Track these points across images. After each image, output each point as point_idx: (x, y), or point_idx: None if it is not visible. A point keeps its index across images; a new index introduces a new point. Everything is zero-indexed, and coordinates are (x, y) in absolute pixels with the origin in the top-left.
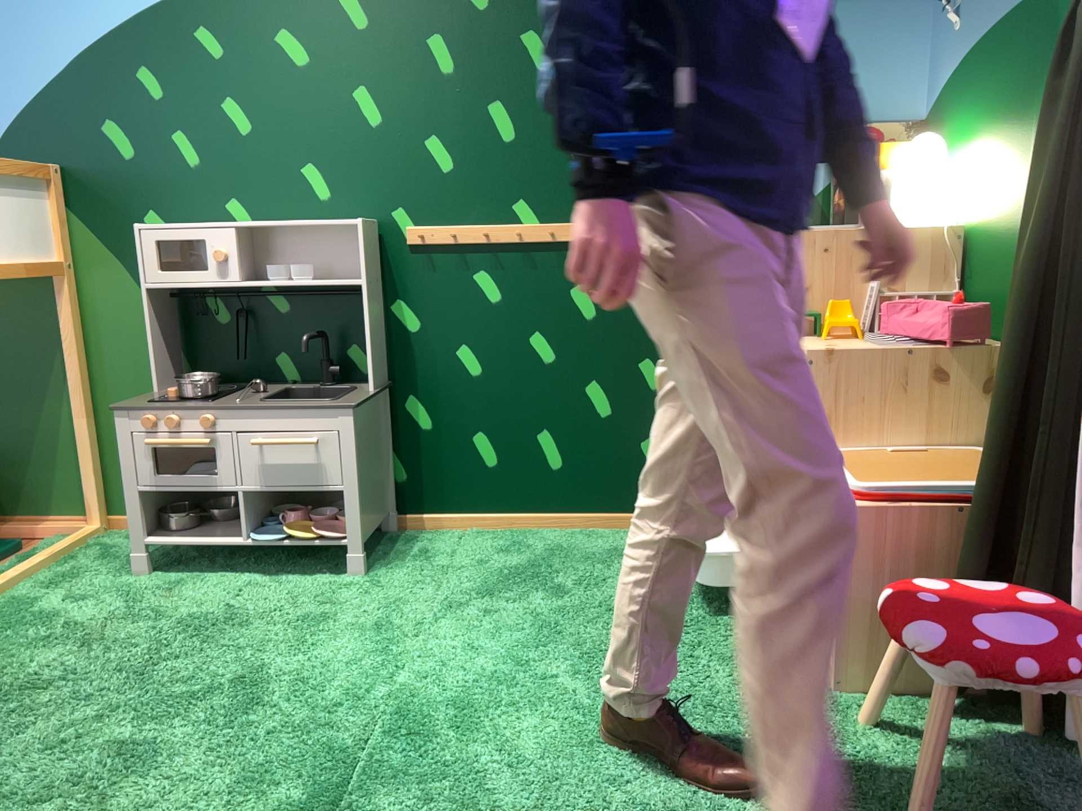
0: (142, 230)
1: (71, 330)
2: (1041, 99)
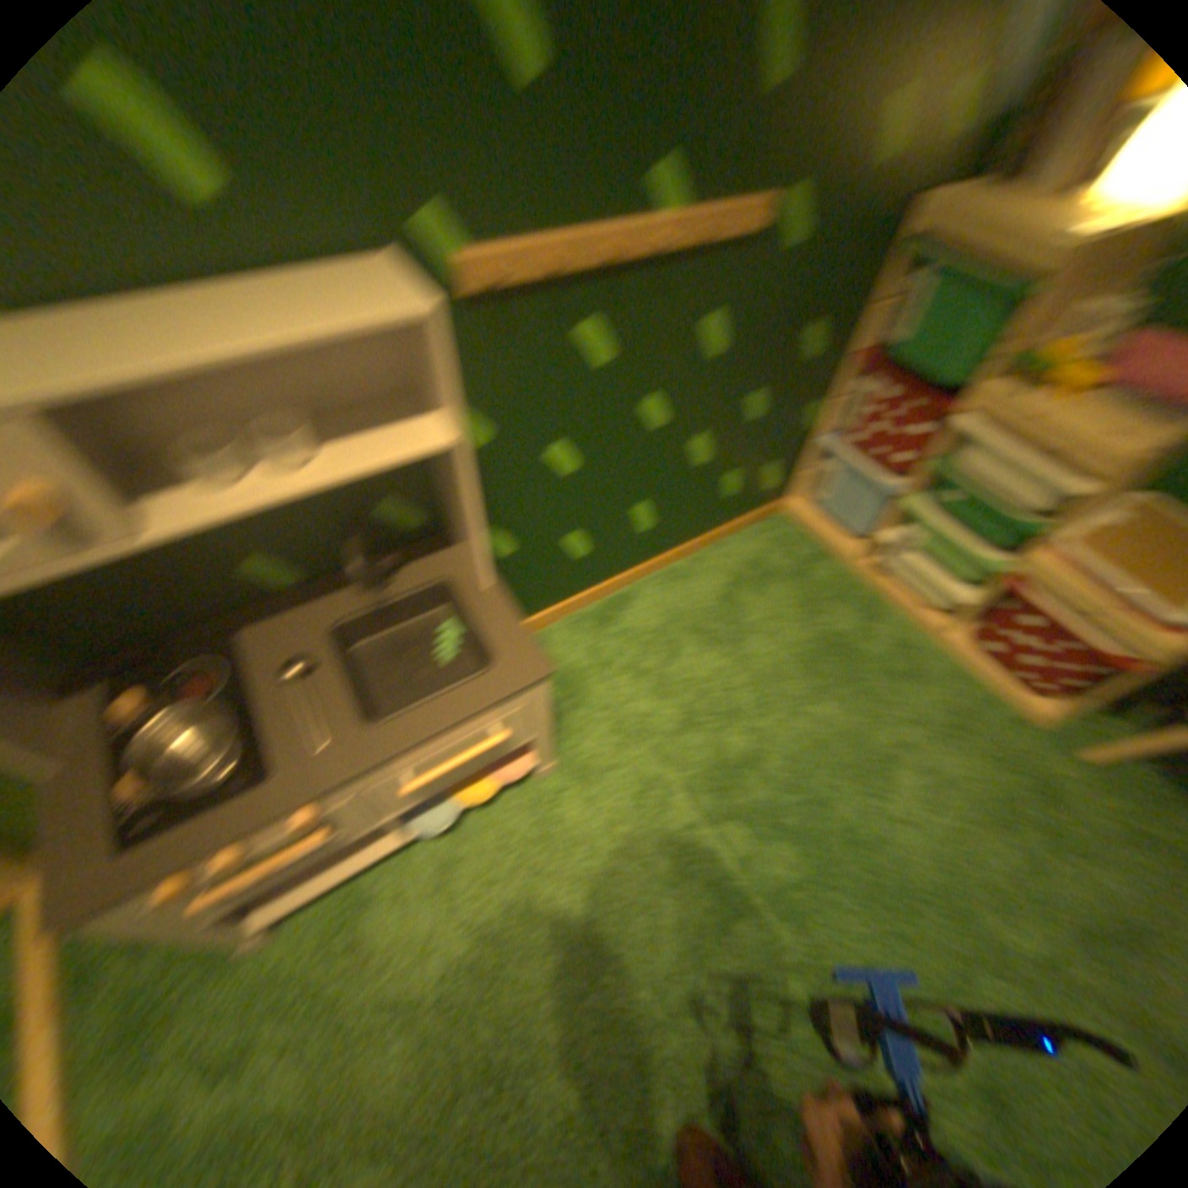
0: None
1: None
2: None
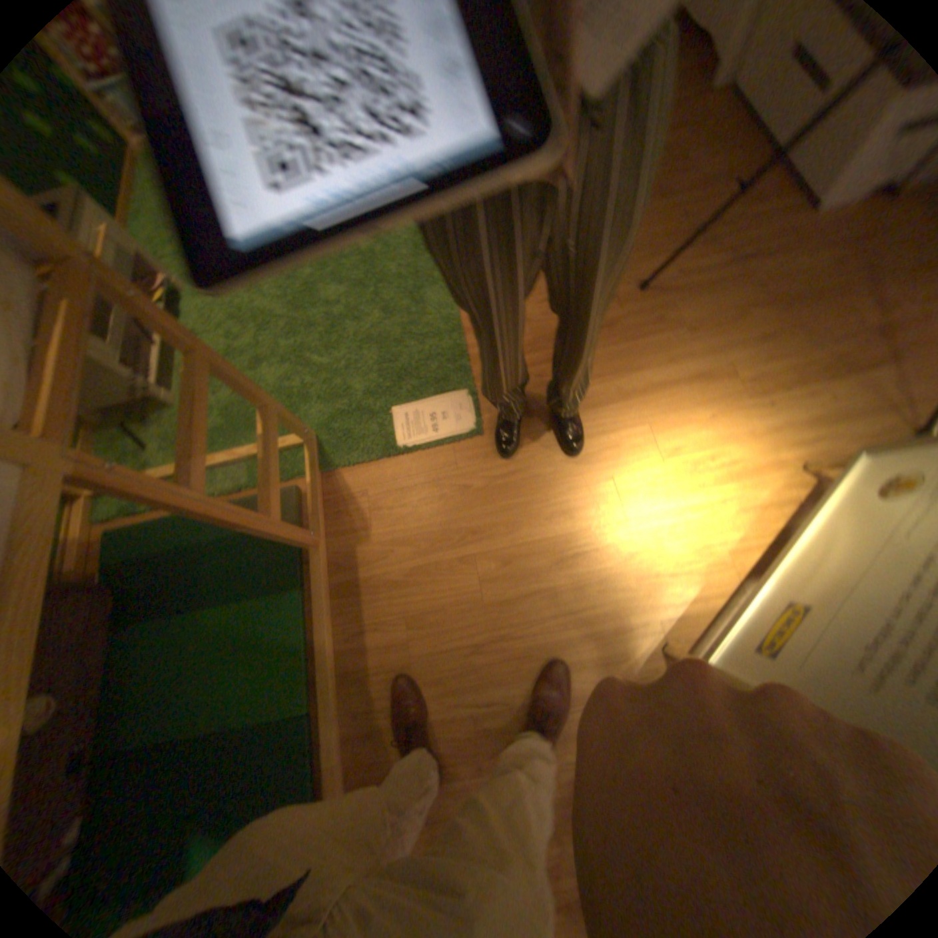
0: None
1: None
2: None
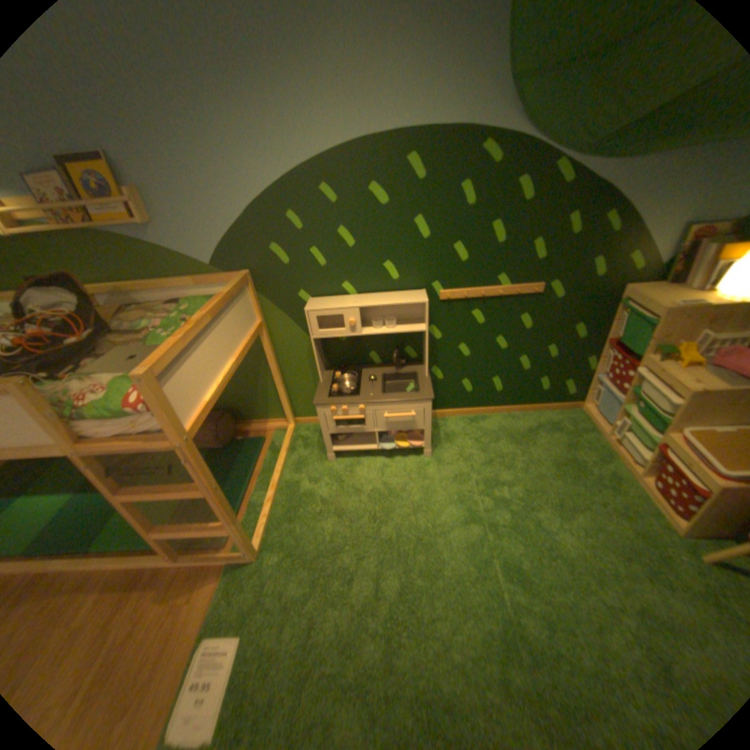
0: (309, 312)
1: (269, 351)
2: None
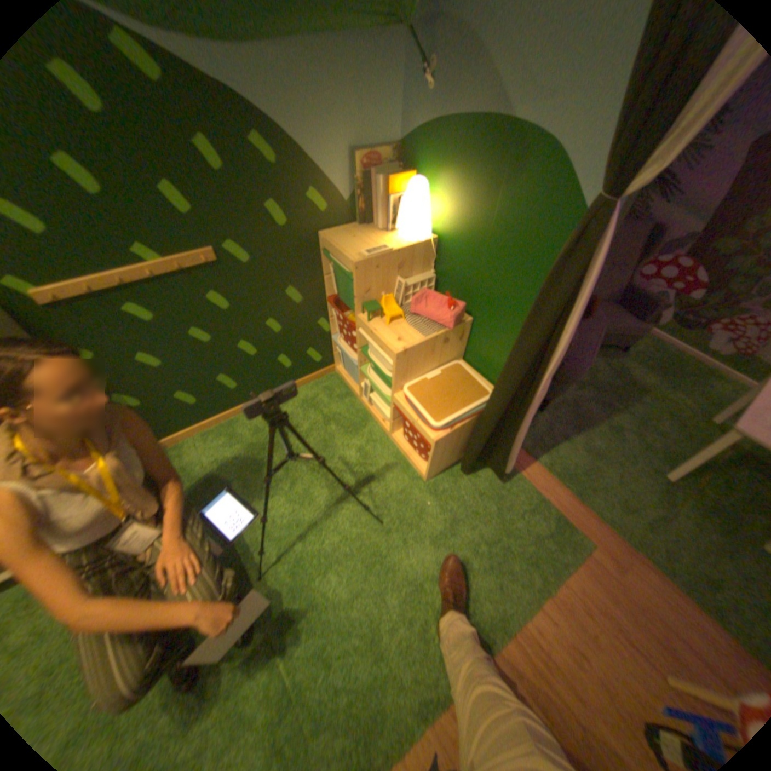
0: None
1: None
2: (503, 199)
